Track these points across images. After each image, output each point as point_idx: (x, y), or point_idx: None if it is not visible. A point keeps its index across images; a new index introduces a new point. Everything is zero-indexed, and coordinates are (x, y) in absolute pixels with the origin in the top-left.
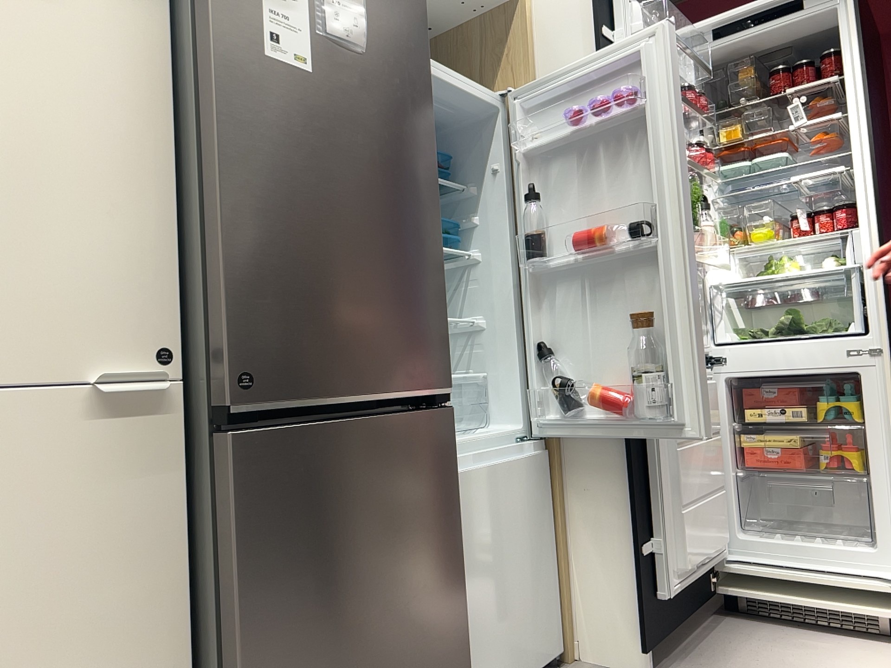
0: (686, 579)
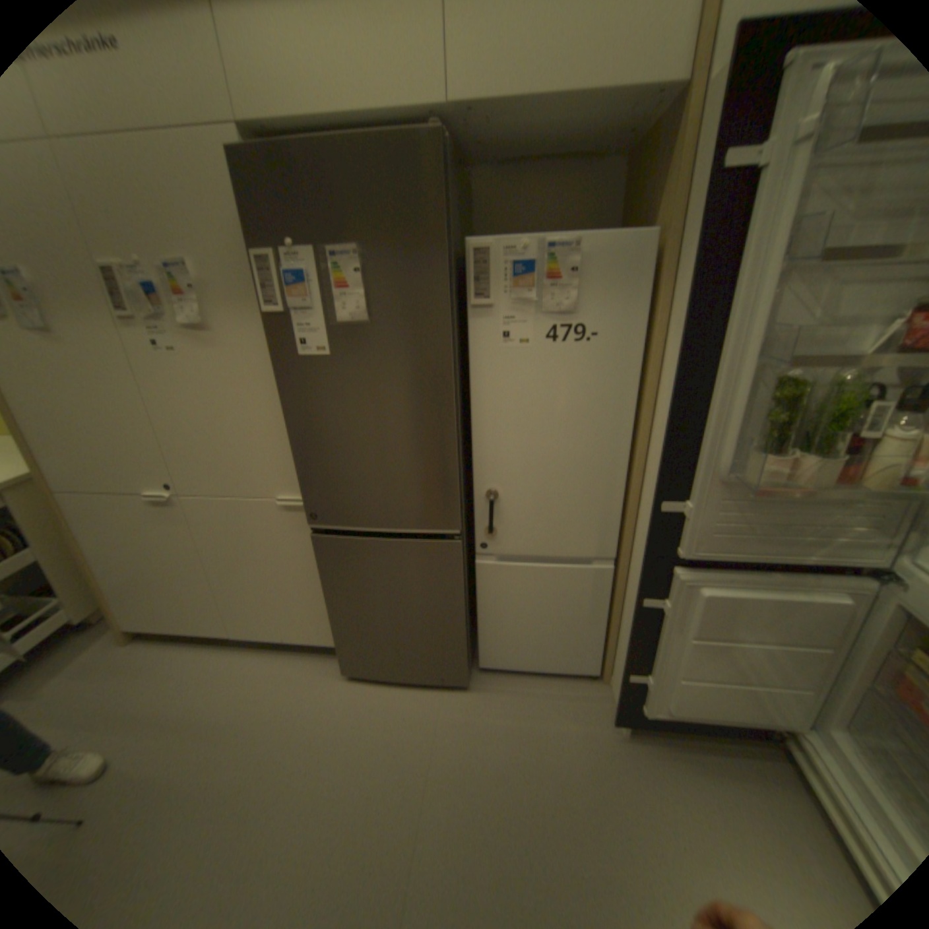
0: (683, 718)
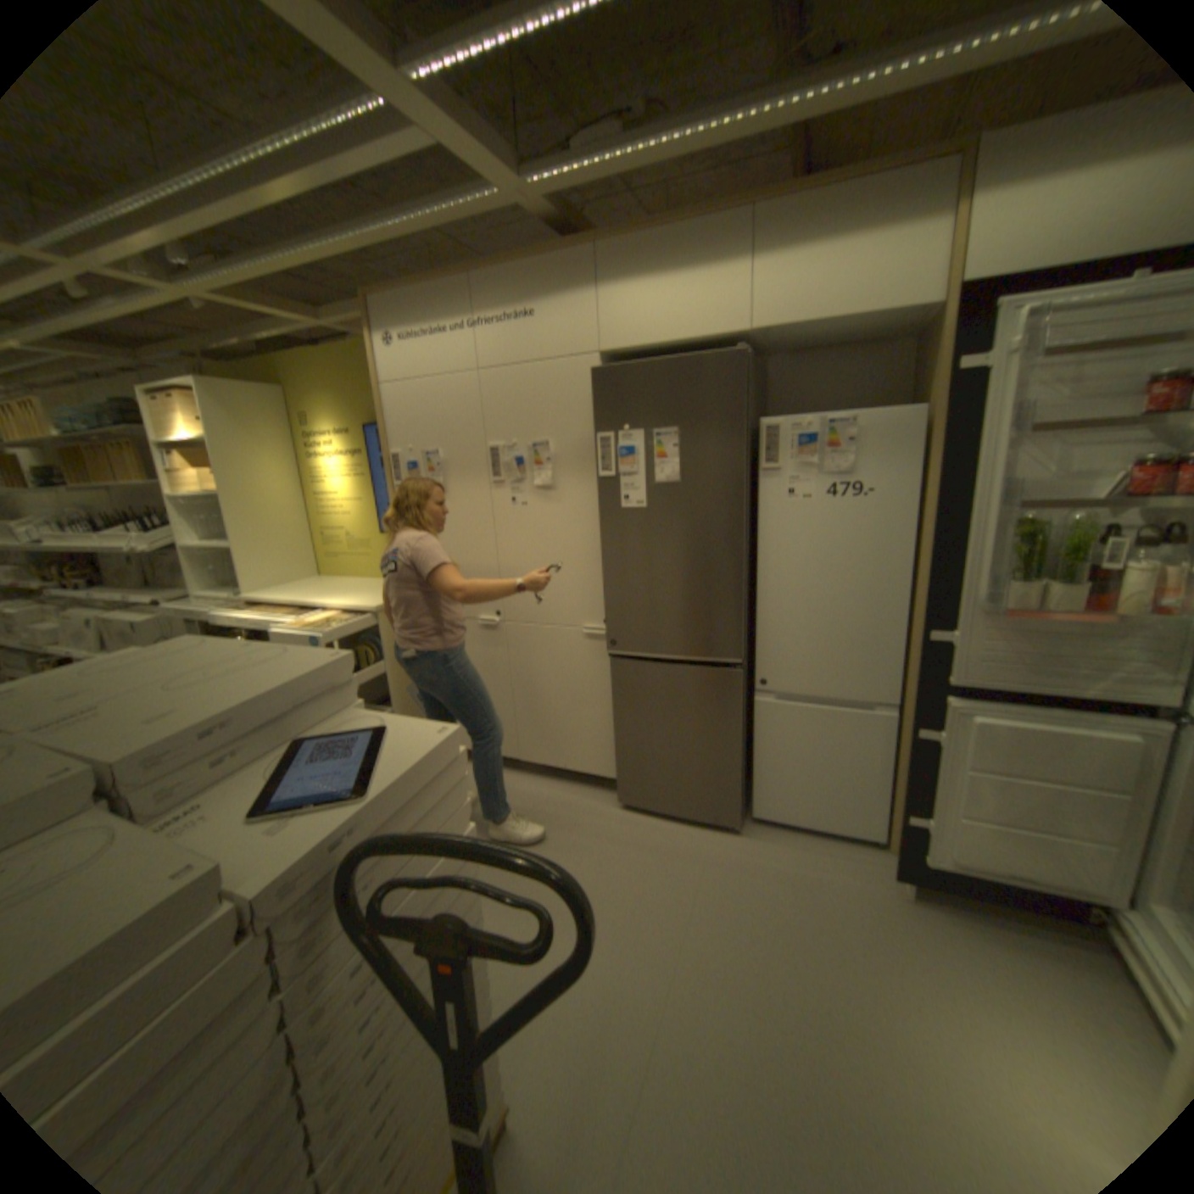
0: (971, 873)
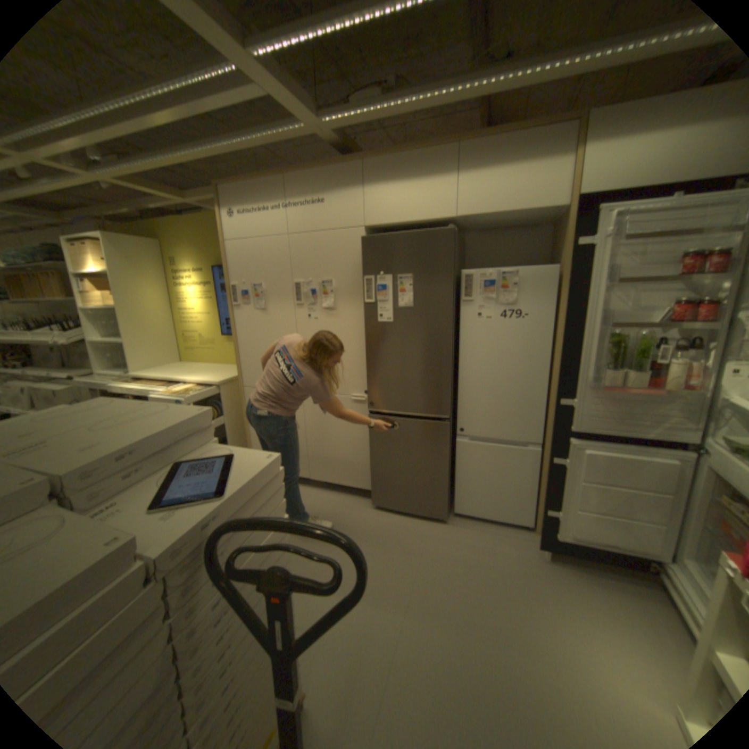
0: (583, 544)
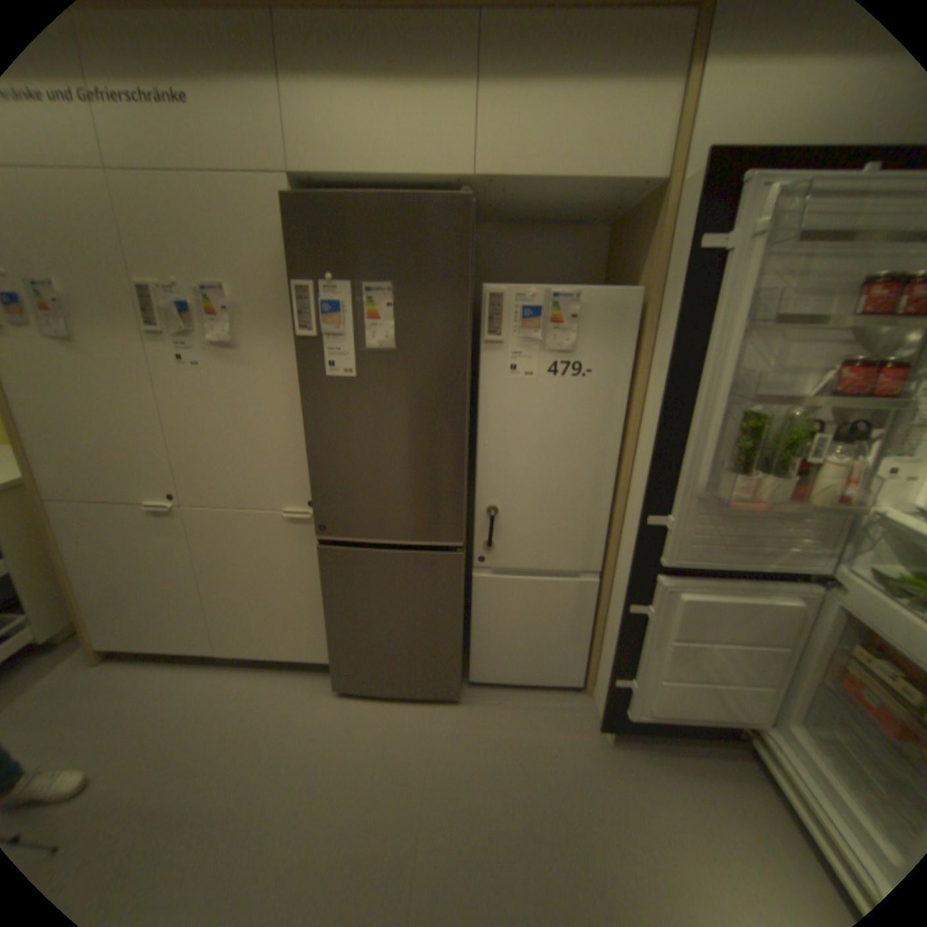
0: (663, 721)
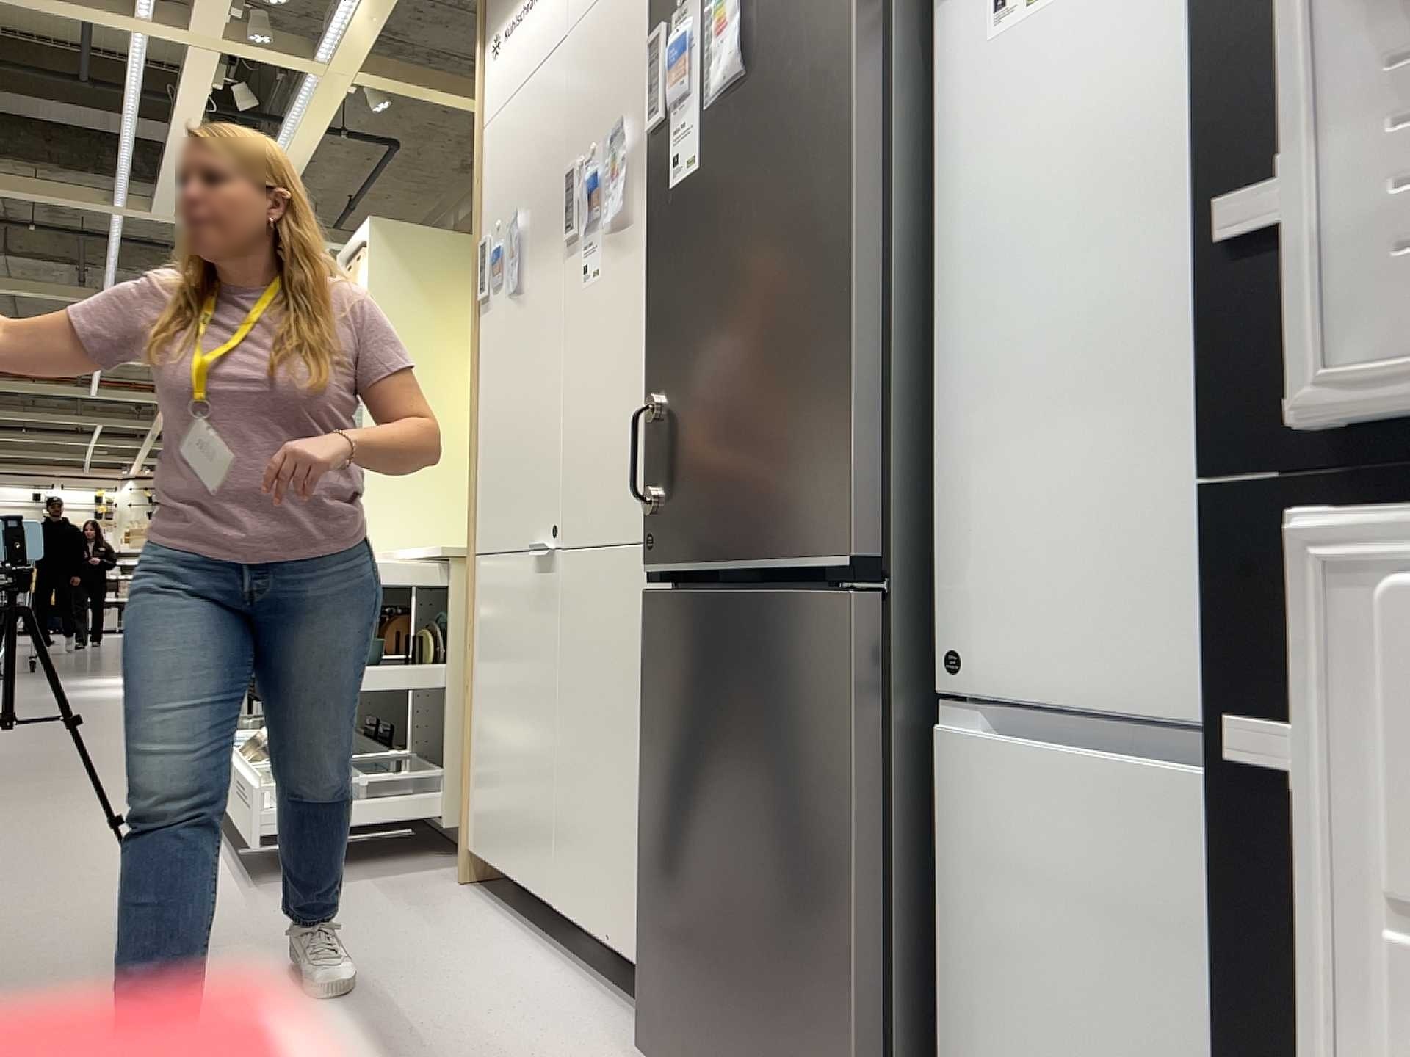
0: None
